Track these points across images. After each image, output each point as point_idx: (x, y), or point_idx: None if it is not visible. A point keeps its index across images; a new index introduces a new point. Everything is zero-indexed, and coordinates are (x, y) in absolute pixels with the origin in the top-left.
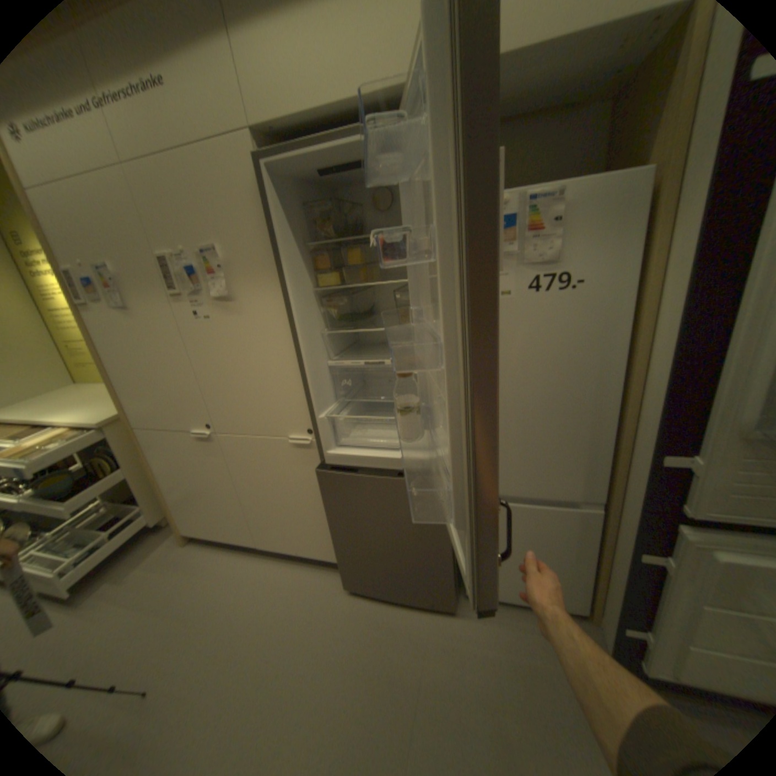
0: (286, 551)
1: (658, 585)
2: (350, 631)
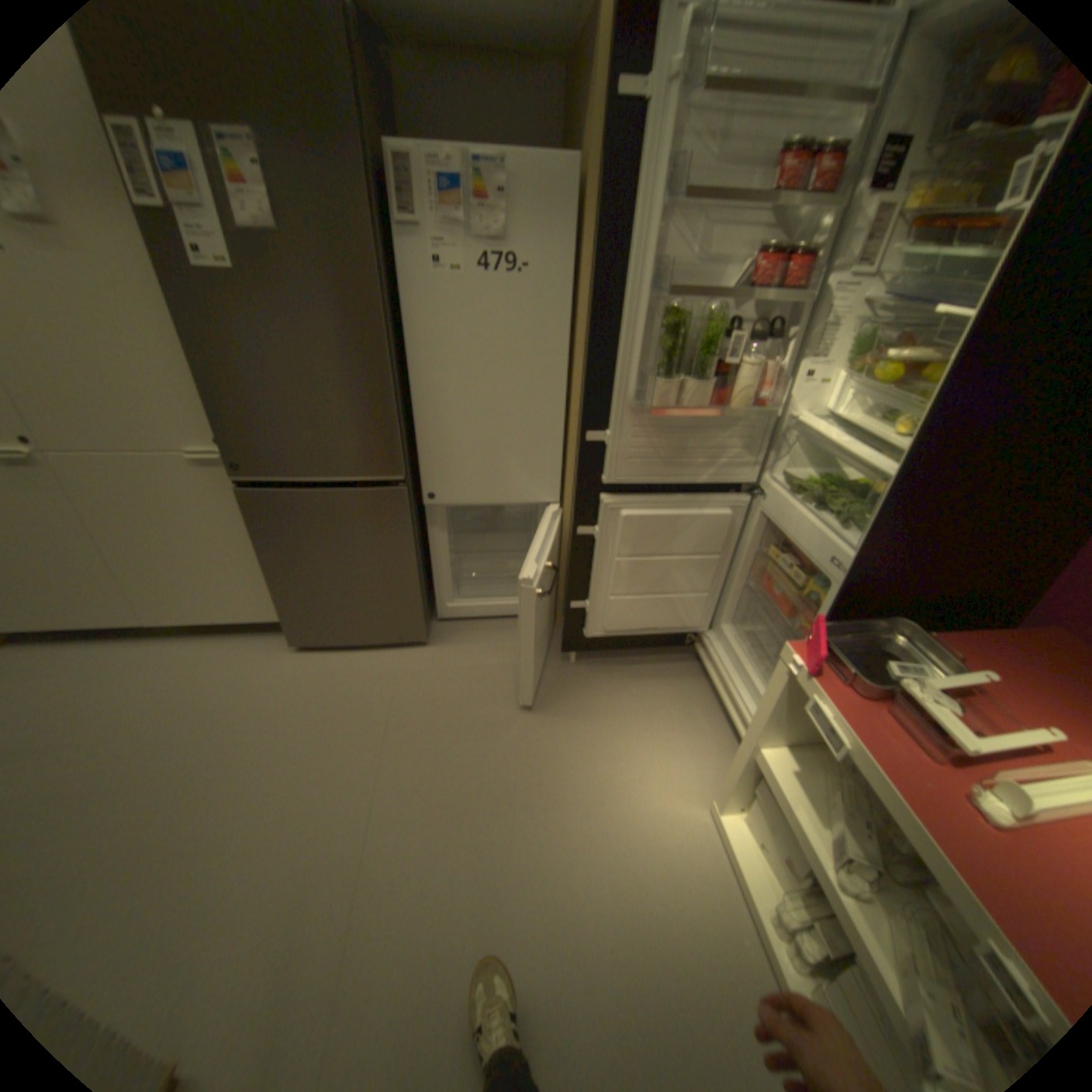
0: (197, 622)
1: (590, 554)
2: (305, 682)
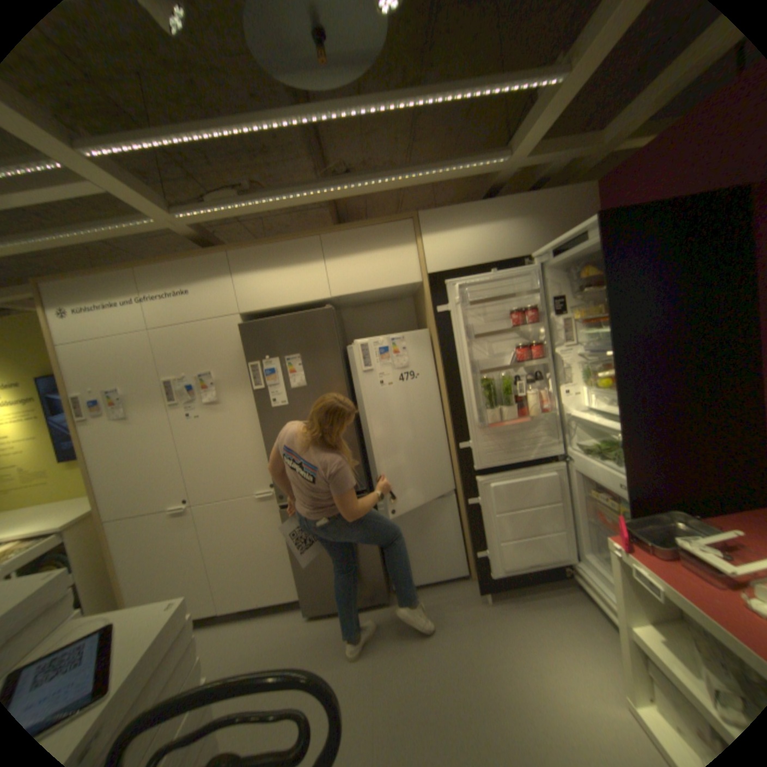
0: (247, 607)
1: (480, 517)
2: (314, 642)
